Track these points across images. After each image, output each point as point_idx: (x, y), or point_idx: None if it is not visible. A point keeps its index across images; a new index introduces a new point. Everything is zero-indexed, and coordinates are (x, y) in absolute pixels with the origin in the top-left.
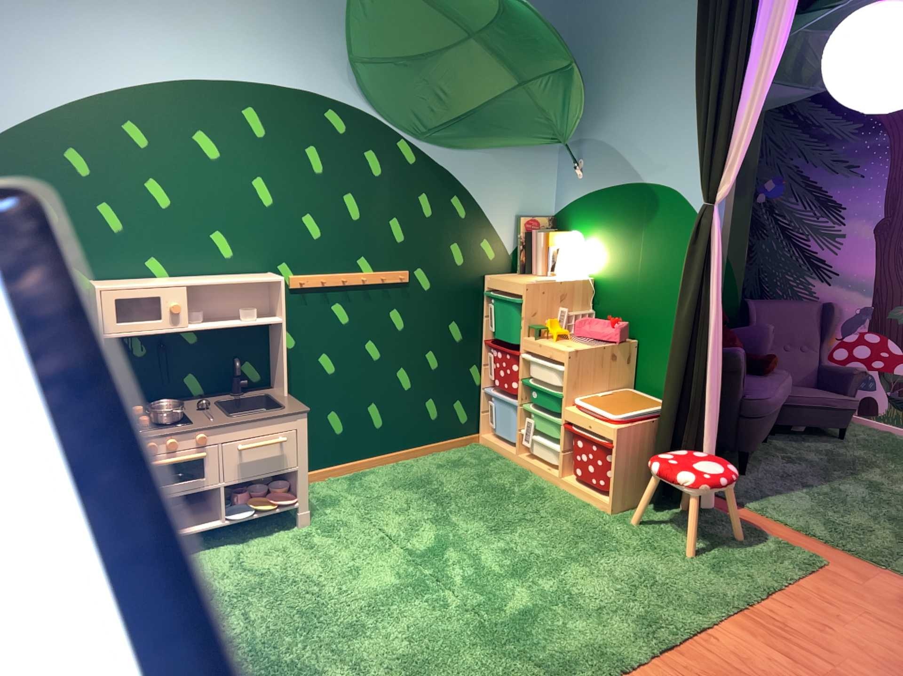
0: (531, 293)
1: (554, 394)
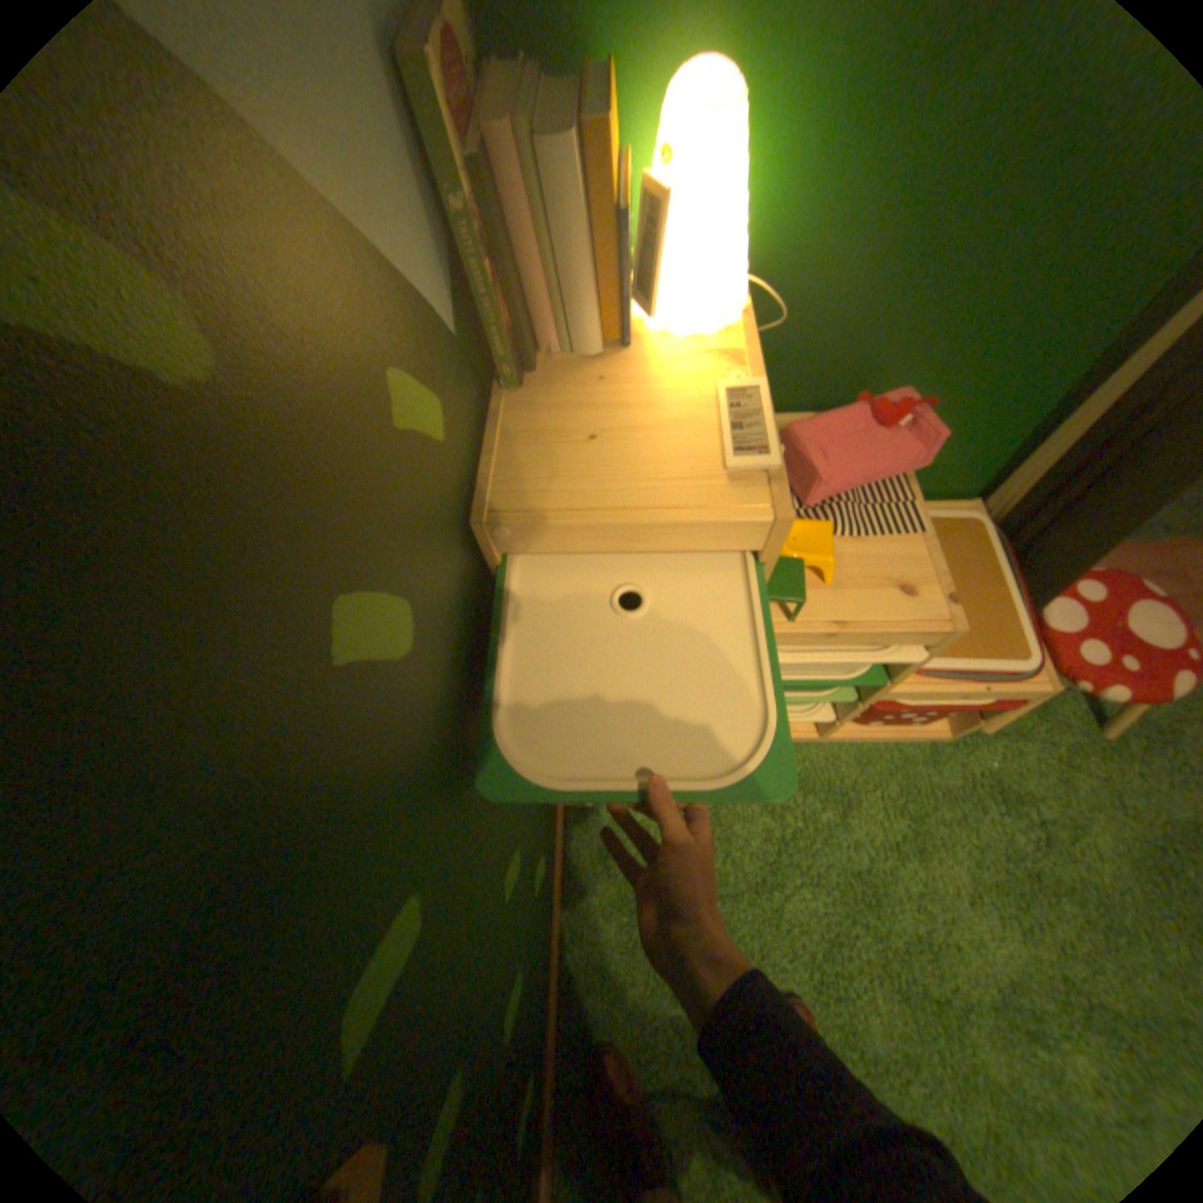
0: (779, 521)
1: (855, 684)
